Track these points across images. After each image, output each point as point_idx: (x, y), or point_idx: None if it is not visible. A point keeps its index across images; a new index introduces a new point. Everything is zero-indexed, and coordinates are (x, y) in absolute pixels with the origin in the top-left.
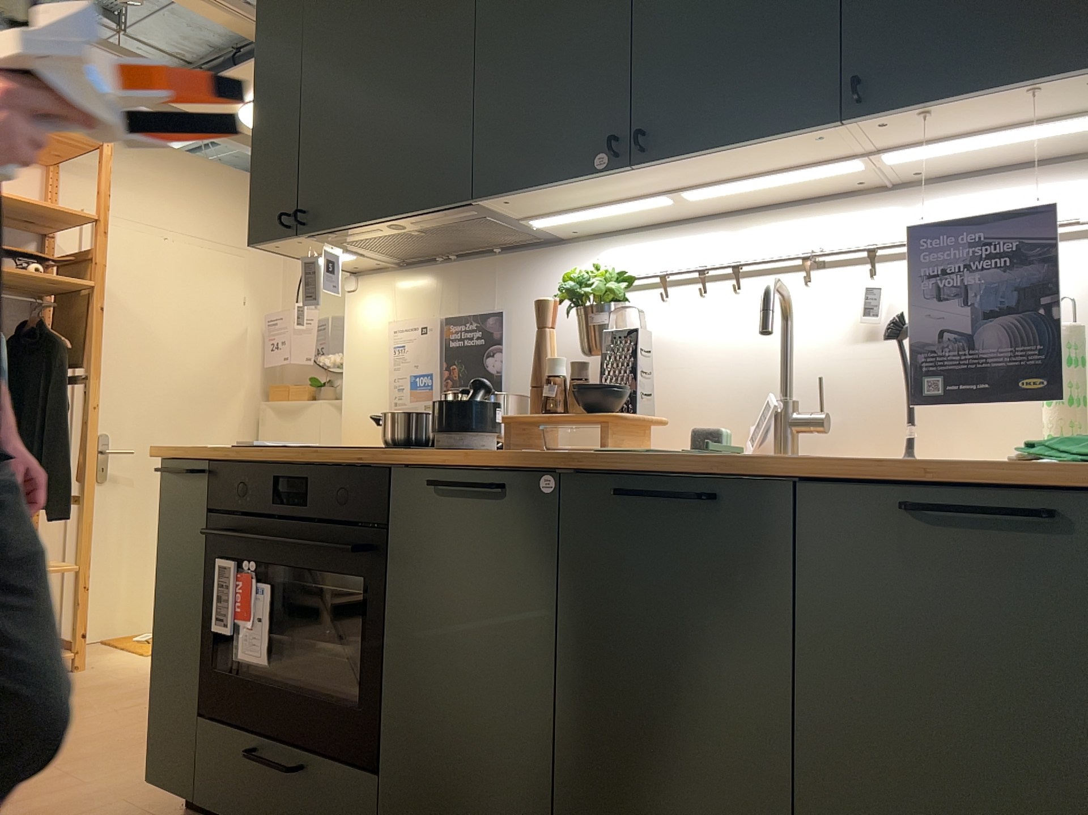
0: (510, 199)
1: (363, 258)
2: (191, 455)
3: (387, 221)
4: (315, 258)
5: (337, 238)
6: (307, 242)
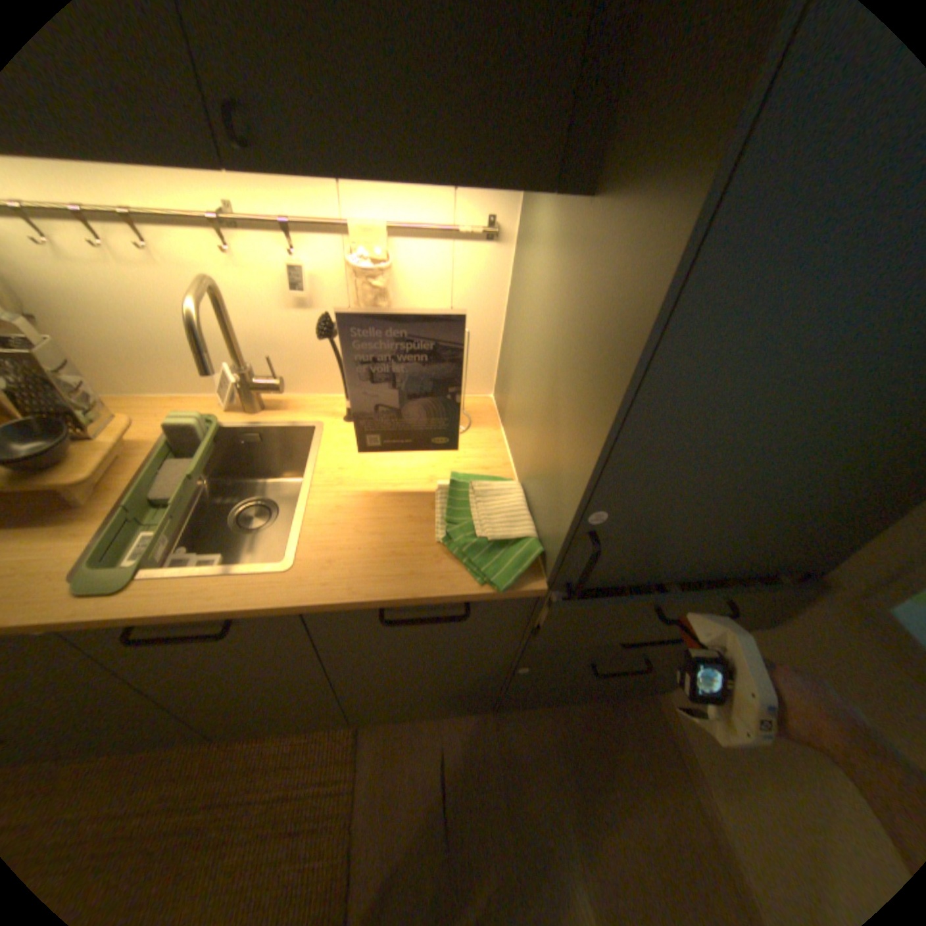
0: None
1: None
2: None
3: None
4: None
5: None
6: None
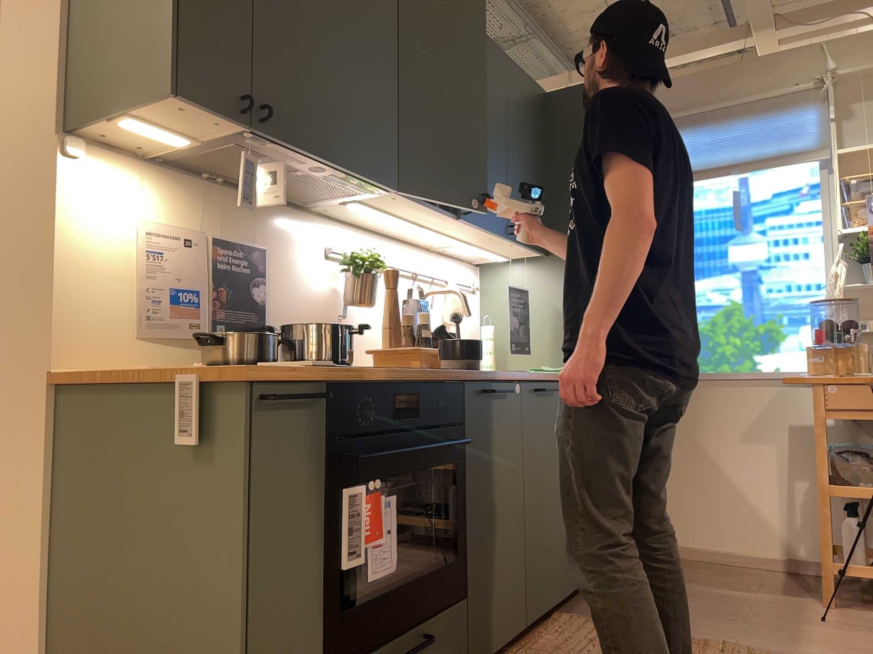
0: (399, 197)
1: (166, 145)
2: (310, 376)
3: (332, 166)
4: (255, 159)
5: (264, 146)
6: (221, 127)
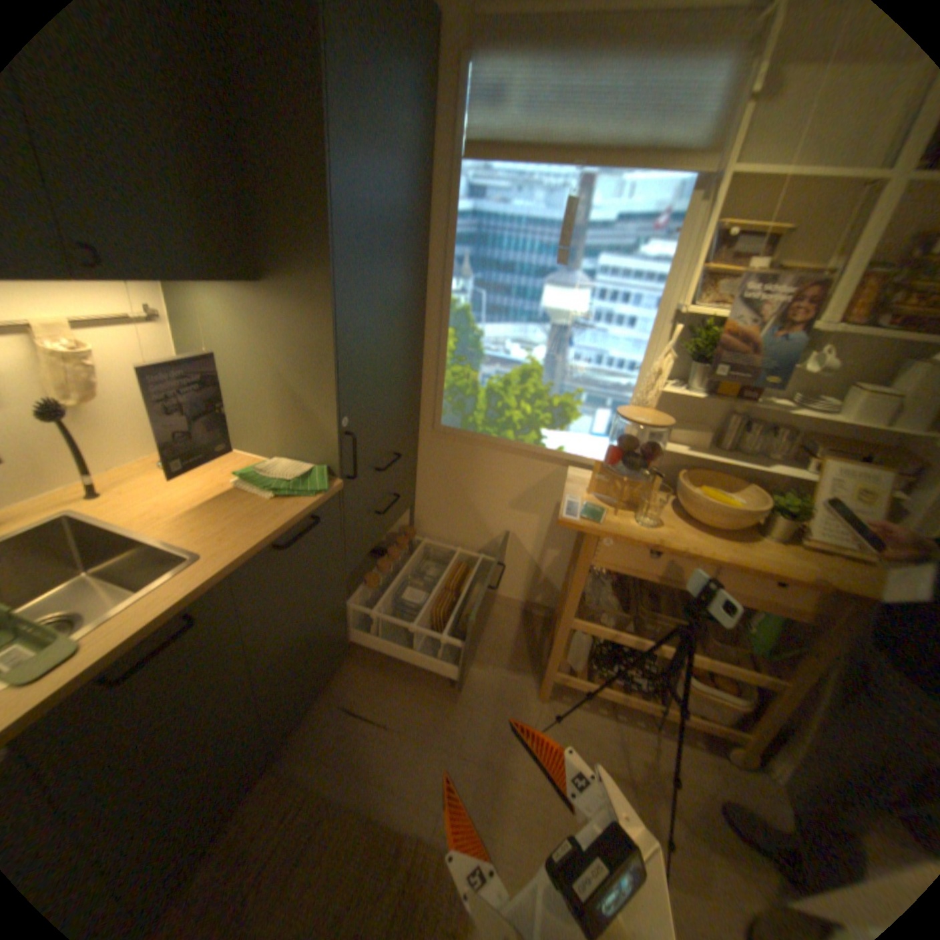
0: None
1: None
2: None
3: None
4: None
5: None
6: None
